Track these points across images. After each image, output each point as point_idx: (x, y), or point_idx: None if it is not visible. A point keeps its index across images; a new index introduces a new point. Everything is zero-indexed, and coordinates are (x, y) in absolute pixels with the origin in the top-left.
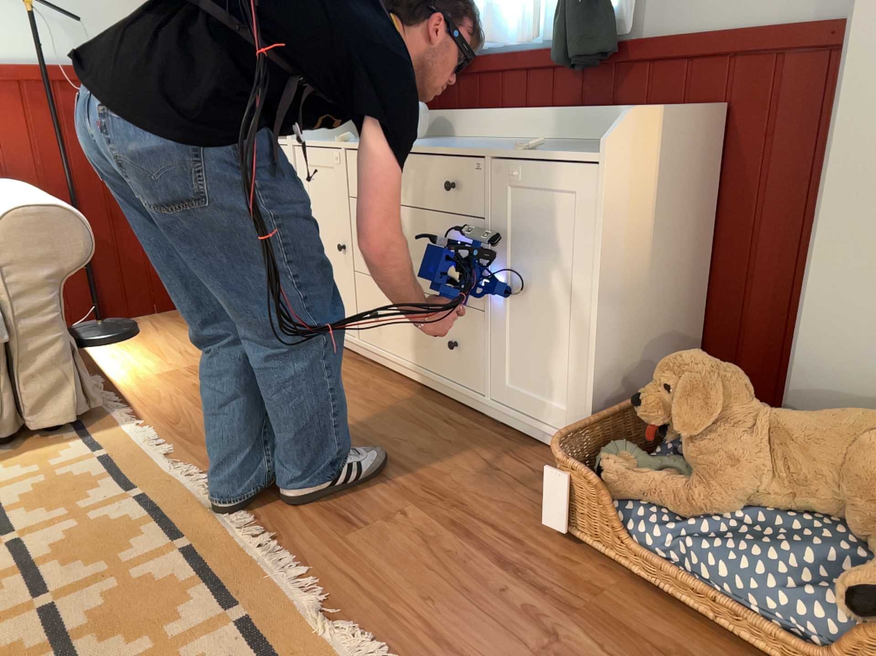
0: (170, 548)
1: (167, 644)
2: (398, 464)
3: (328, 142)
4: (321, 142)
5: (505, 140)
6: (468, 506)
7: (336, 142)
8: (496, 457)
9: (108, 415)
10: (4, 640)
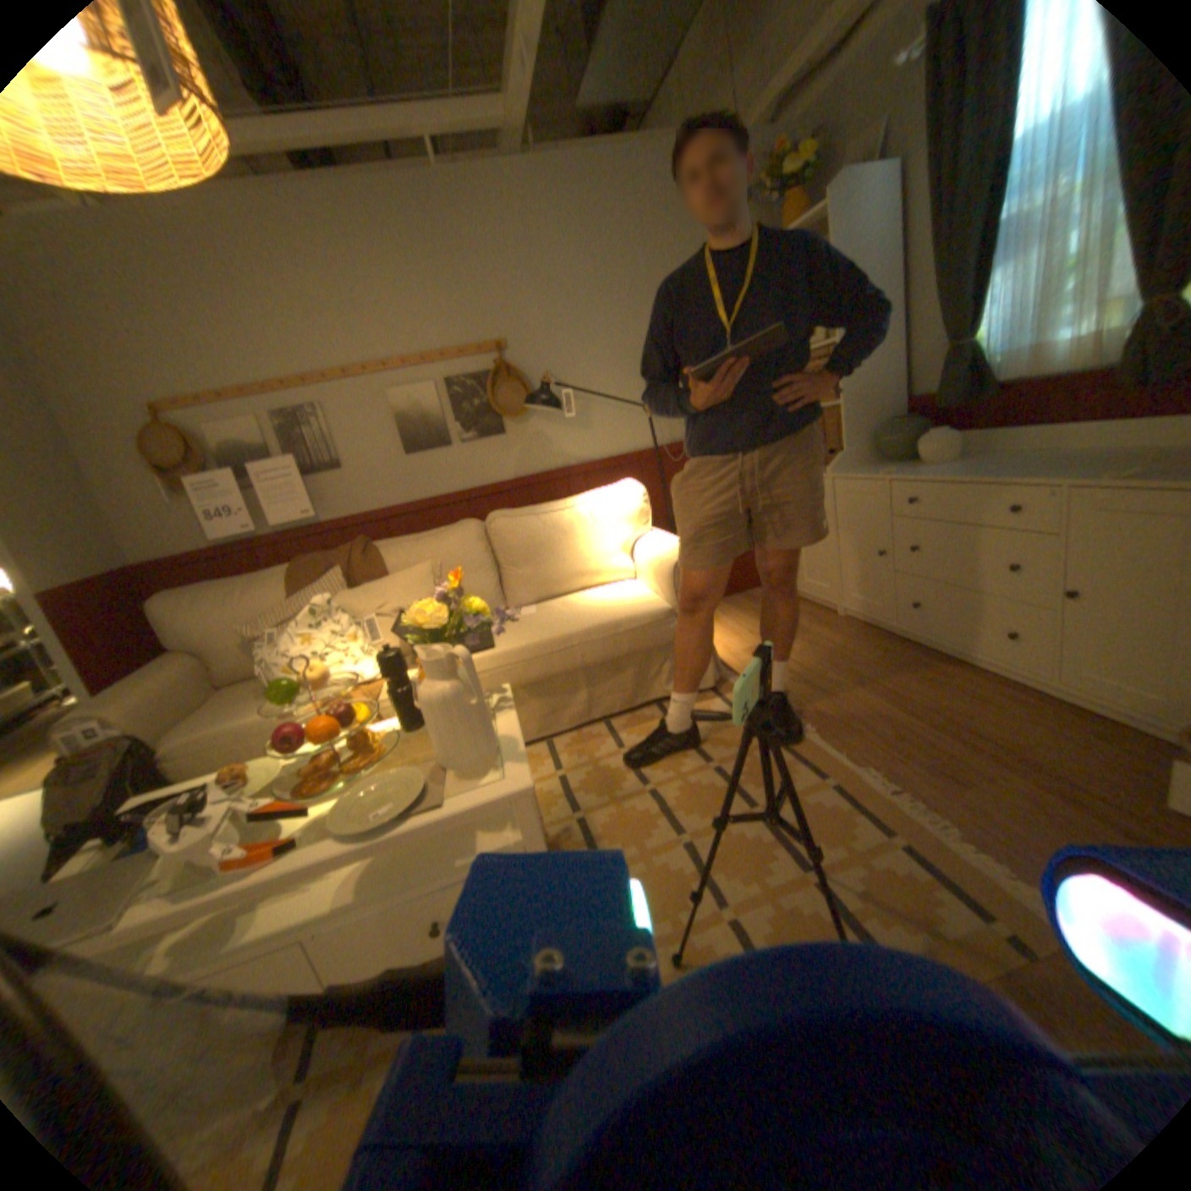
0: (825, 786)
1: (859, 856)
2: (981, 735)
3: (868, 472)
4: (860, 472)
5: (1055, 453)
6: (1069, 779)
7: (877, 472)
8: (1081, 737)
9: (727, 681)
10: (748, 833)
